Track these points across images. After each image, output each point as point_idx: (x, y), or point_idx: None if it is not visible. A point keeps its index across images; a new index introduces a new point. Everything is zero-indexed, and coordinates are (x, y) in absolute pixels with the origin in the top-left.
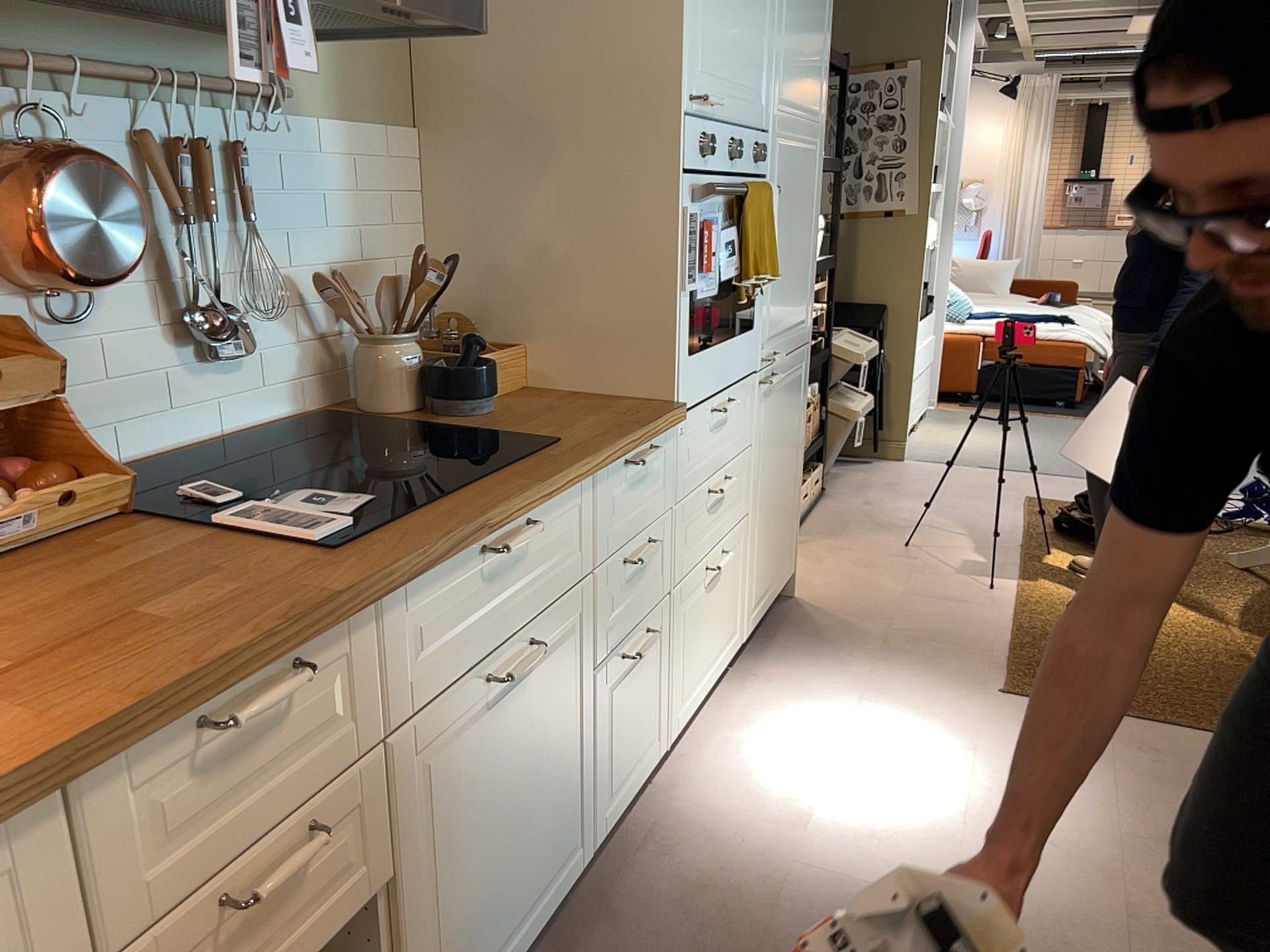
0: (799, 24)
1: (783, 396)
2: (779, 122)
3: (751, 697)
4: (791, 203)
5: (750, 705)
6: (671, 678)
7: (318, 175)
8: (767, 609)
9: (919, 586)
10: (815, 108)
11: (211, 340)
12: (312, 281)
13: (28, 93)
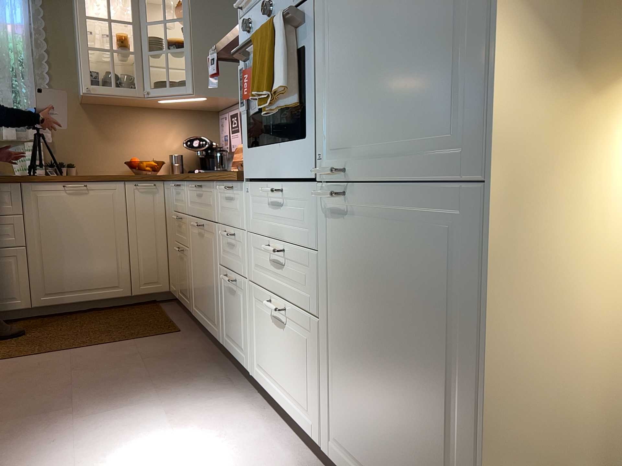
0: None
1: (380, 237)
2: None
3: None
4: None
5: (279, 463)
6: (251, 336)
7: None
8: None
9: None
10: None
11: None
12: None
13: None
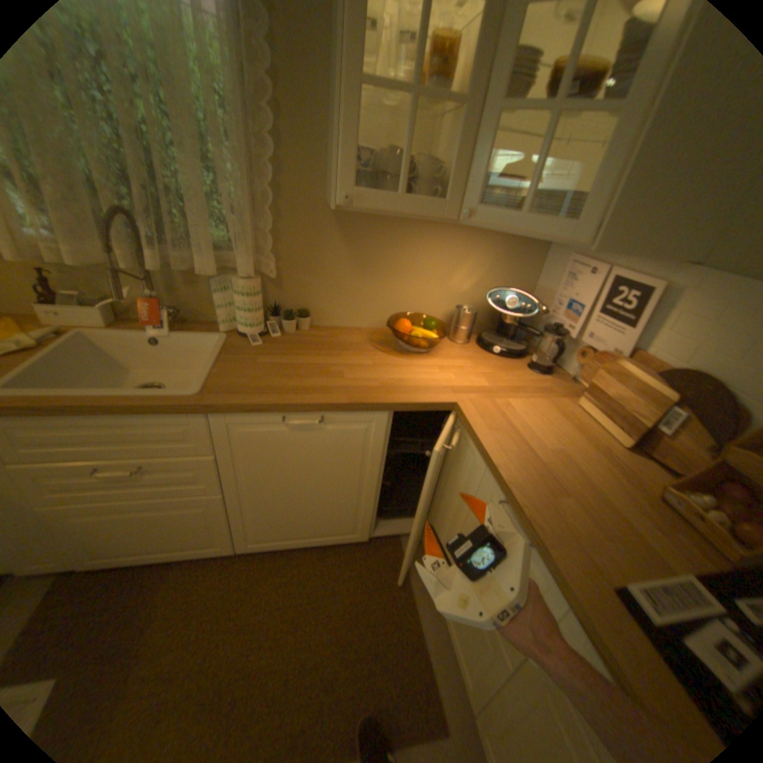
0: None
1: None
2: None
3: None
4: None
5: None
6: None
7: None
8: None
9: None
10: None
11: None
12: None
13: None
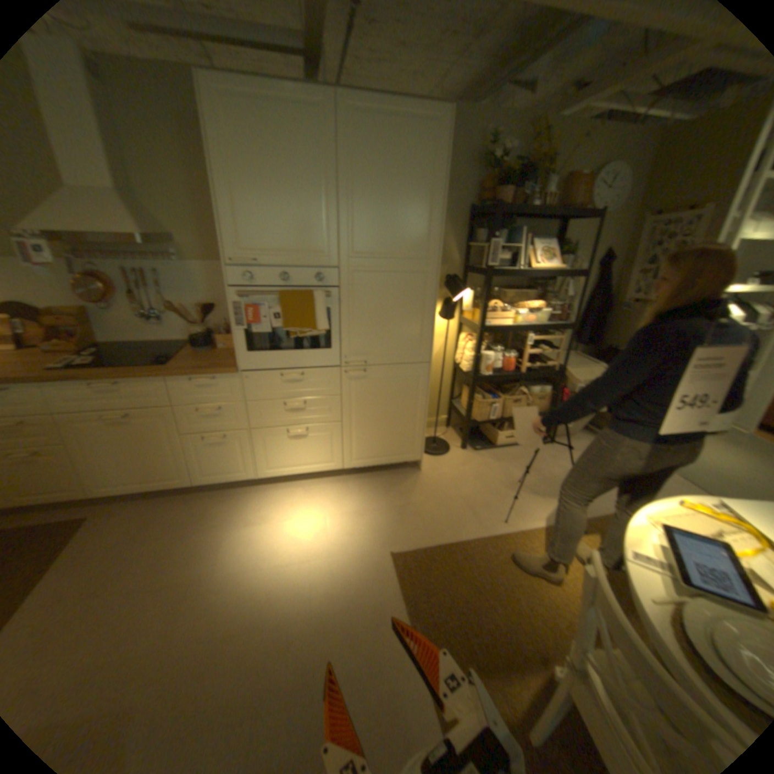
0: (374, 213)
1: (381, 382)
2: (349, 262)
3: (326, 487)
4: (377, 298)
5: (319, 489)
6: (253, 458)
7: (187, 276)
8: (375, 465)
9: (474, 500)
10: (414, 252)
11: (138, 317)
12: (186, 305)
13: (85, 260)
